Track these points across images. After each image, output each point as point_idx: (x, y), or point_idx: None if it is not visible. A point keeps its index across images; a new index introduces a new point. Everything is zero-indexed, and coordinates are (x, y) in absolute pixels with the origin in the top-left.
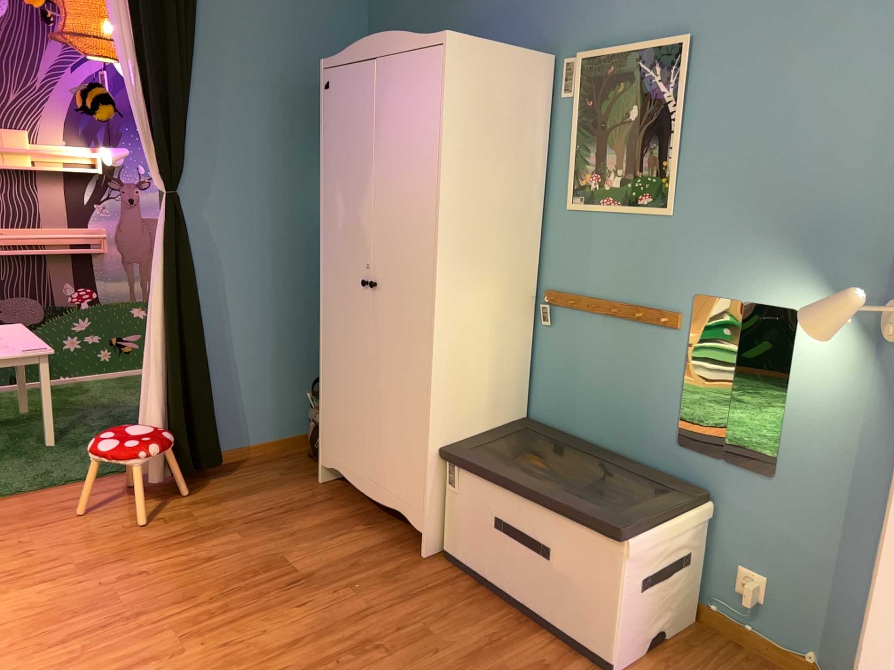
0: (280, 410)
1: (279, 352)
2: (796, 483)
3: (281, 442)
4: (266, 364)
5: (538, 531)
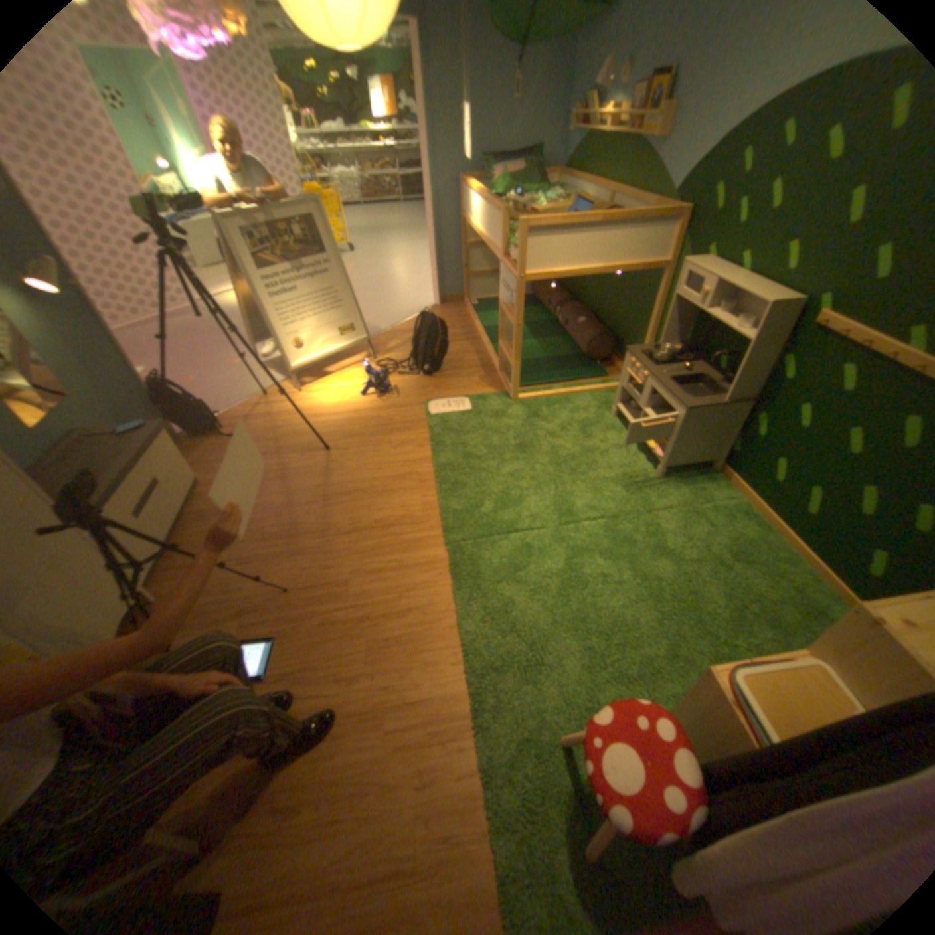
0: None
1: None
2: (71, 387)
3: None
4: None
5: (145, 479)
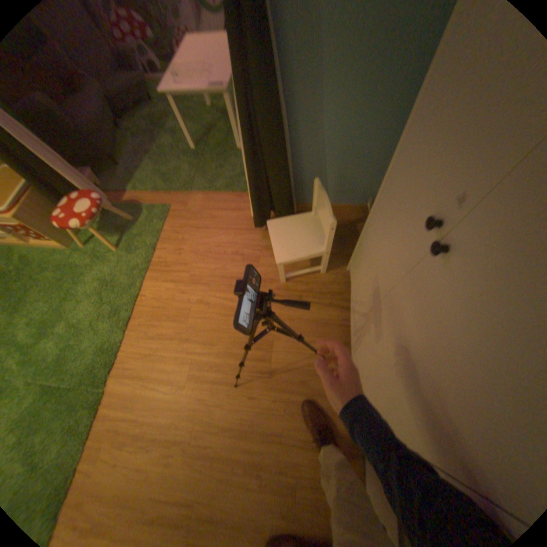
0: (357, 190)
1: (370, 147)
2: None
3: (352, 210)
4: (354, 156)
5: None
